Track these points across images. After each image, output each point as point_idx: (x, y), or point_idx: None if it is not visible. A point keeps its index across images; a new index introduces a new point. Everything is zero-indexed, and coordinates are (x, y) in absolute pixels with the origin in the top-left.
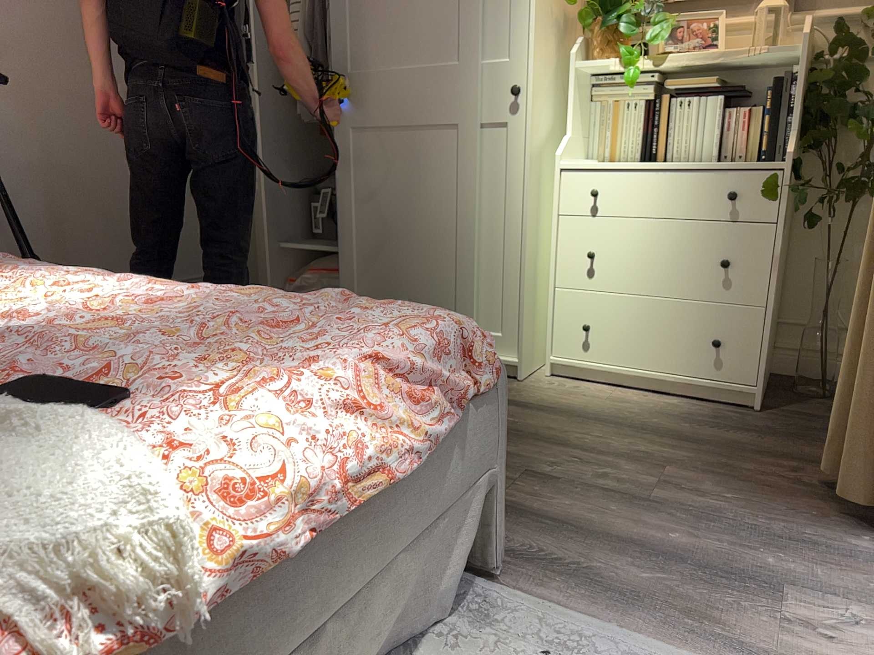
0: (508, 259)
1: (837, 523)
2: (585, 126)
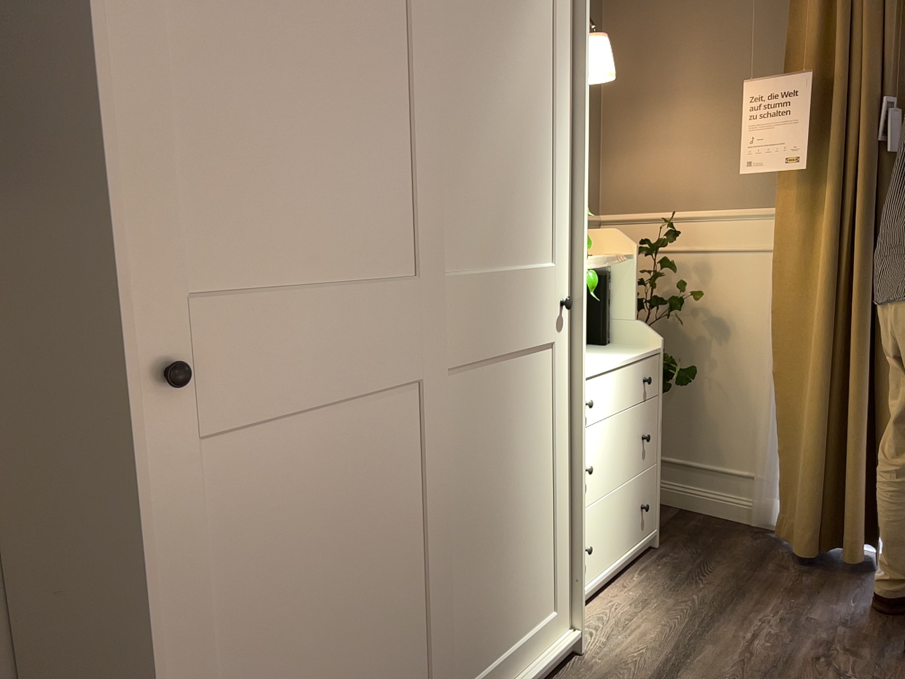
0: (559, 511)
1: (859, 578)
2: None
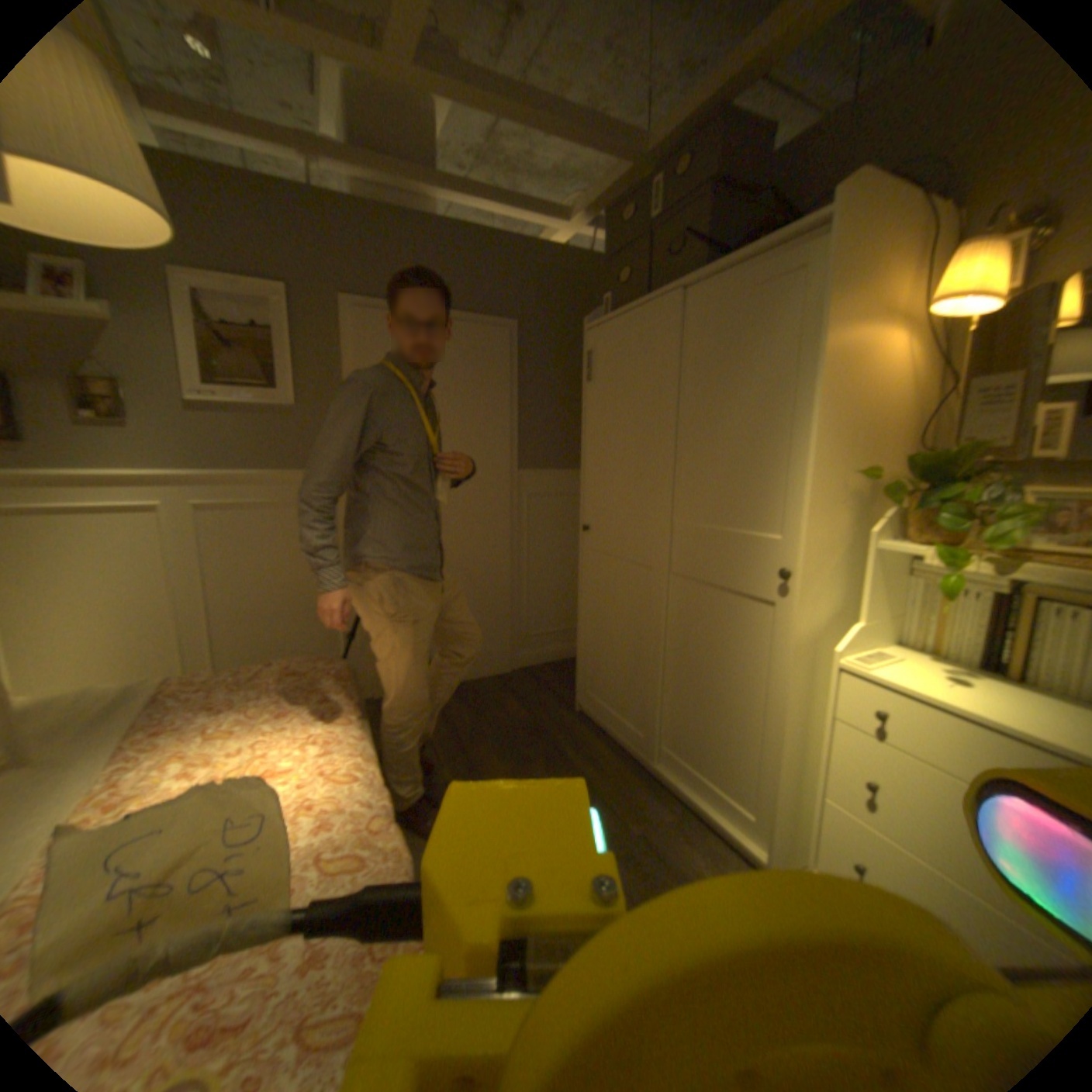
0: (766, 744)
1: None
2: (899, 603)
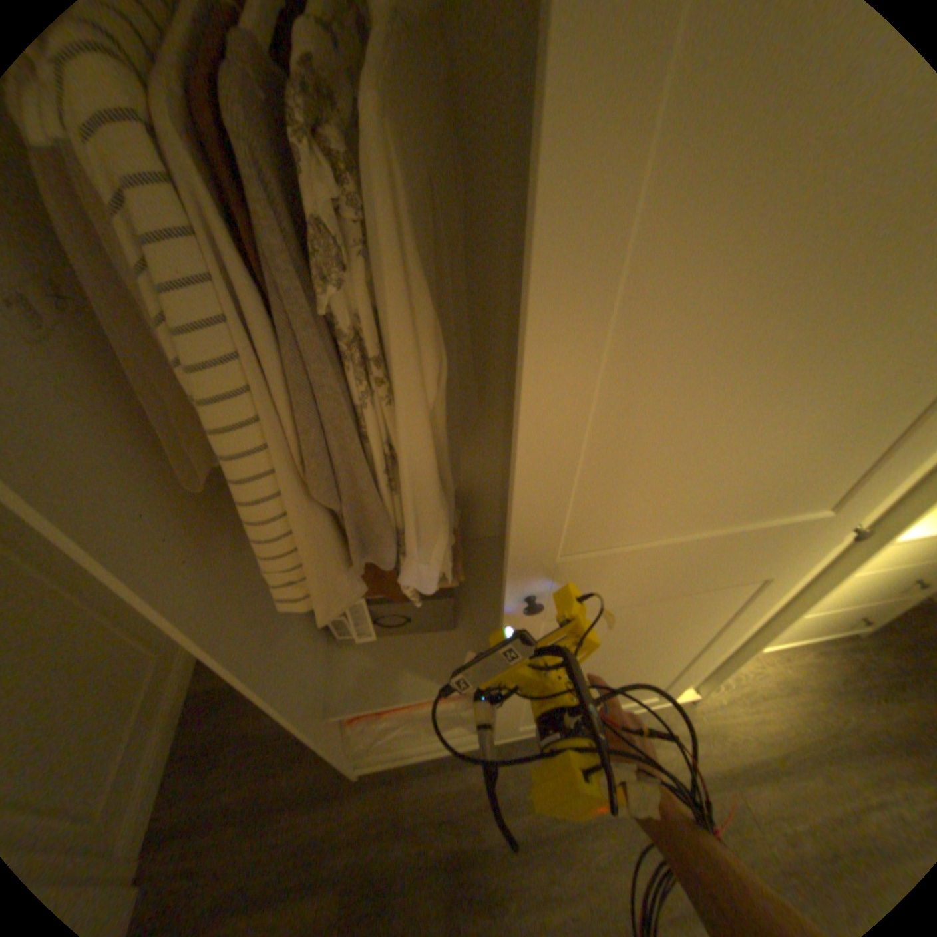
0: (722, 649)
1: None
2: None
